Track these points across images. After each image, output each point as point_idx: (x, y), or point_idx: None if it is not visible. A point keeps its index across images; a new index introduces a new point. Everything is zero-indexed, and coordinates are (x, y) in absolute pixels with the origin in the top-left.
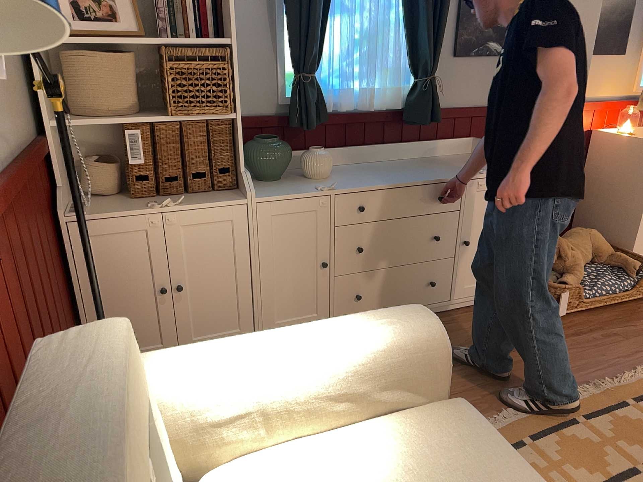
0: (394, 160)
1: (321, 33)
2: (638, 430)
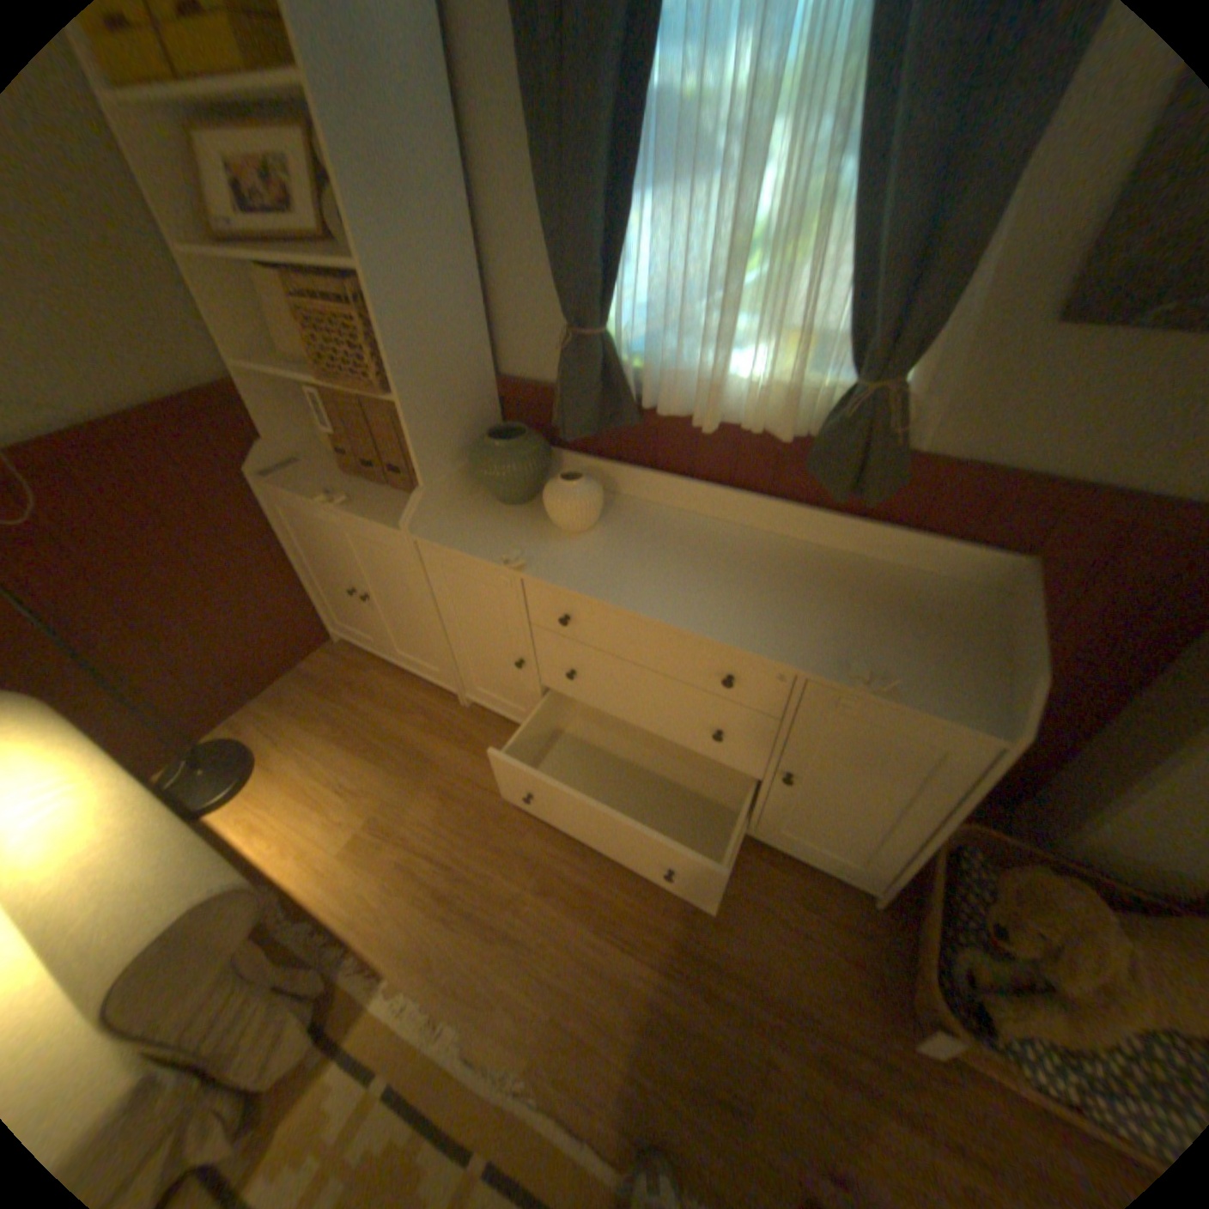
0: (781, 537)
1: (611, 233)
2: None
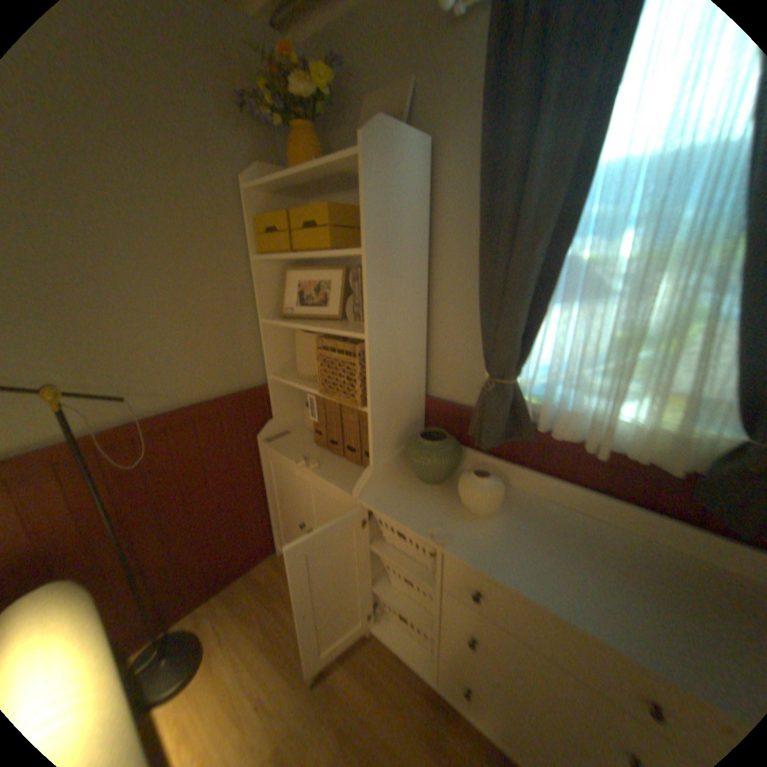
0: (666, 547)
1: (532, 327)
2: None
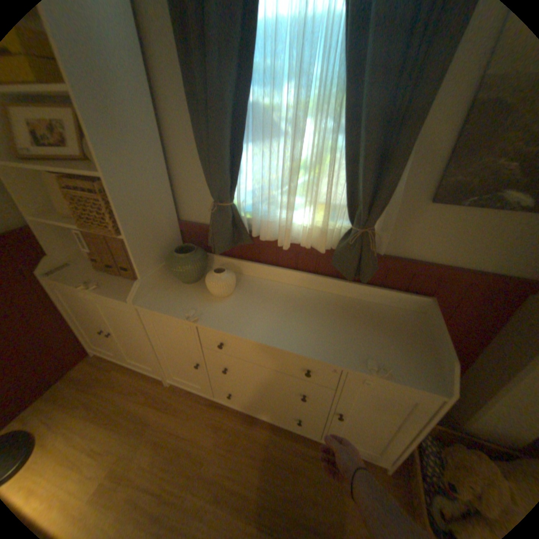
0: (322, 292)
1: (234, 161)
2: None
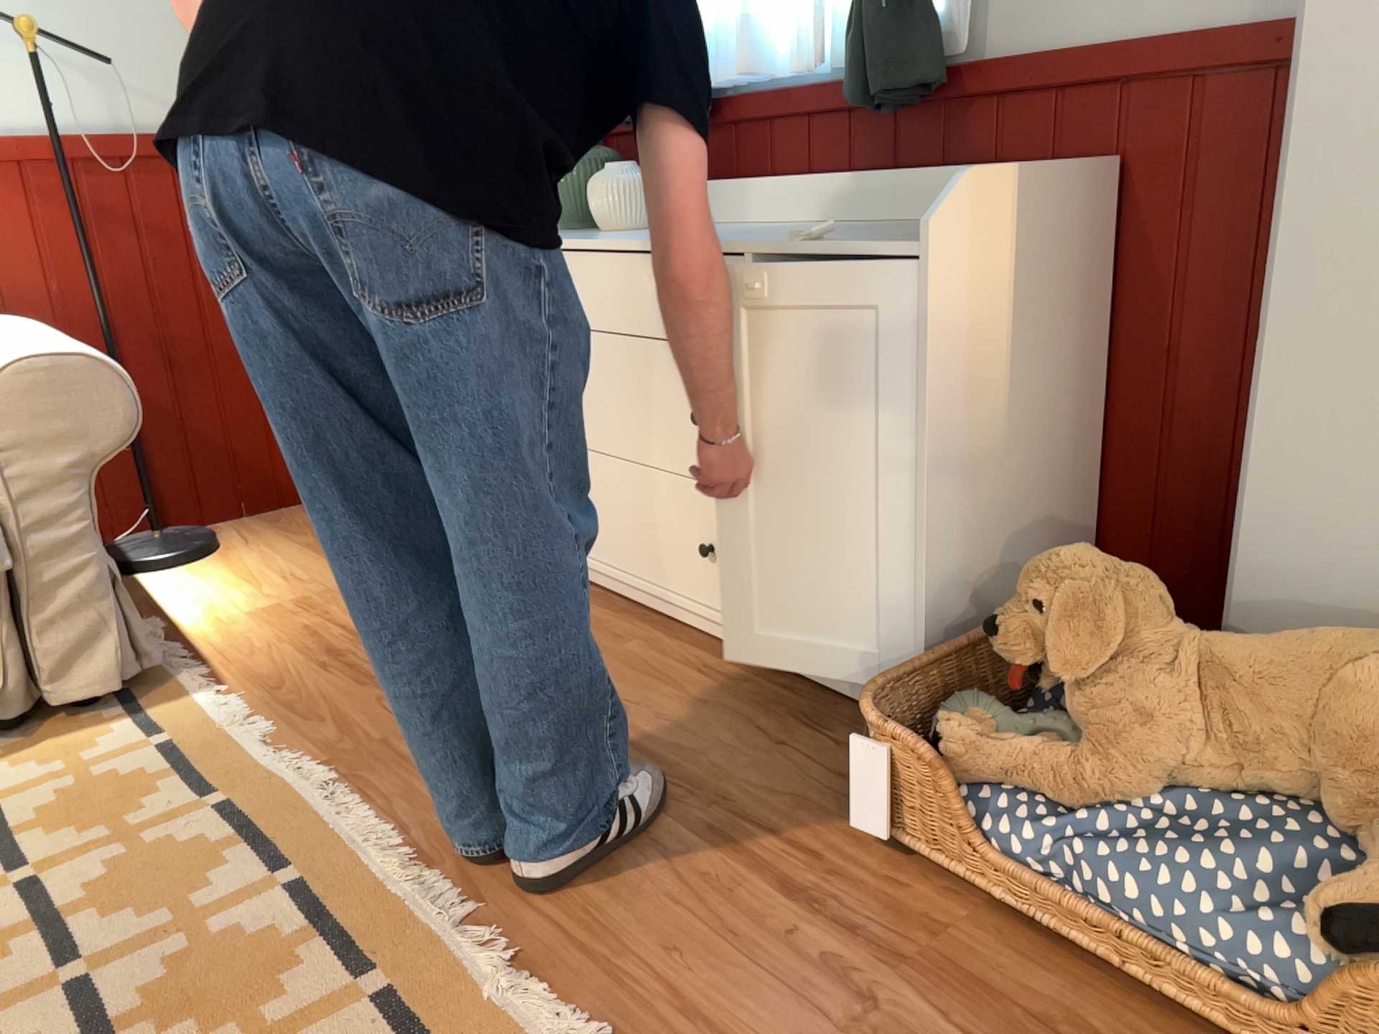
0: (851, 222)
1: None
2: (232, 985)
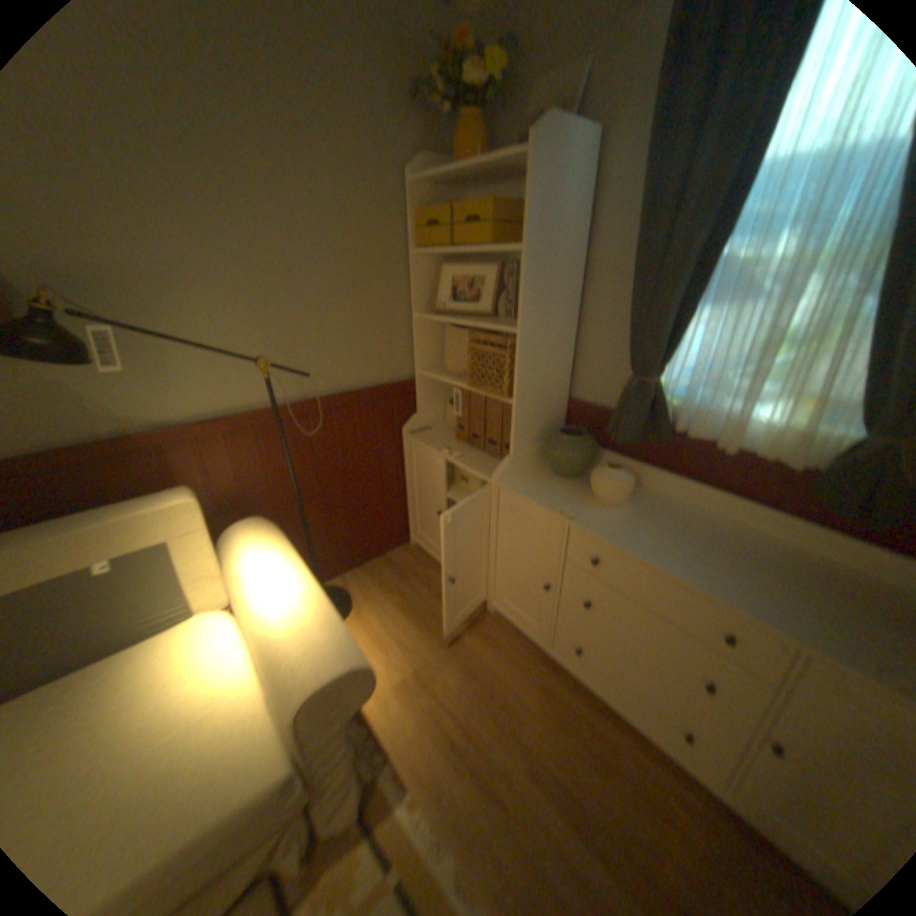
0: (782, 542)
1: (679, 326)
2: None
